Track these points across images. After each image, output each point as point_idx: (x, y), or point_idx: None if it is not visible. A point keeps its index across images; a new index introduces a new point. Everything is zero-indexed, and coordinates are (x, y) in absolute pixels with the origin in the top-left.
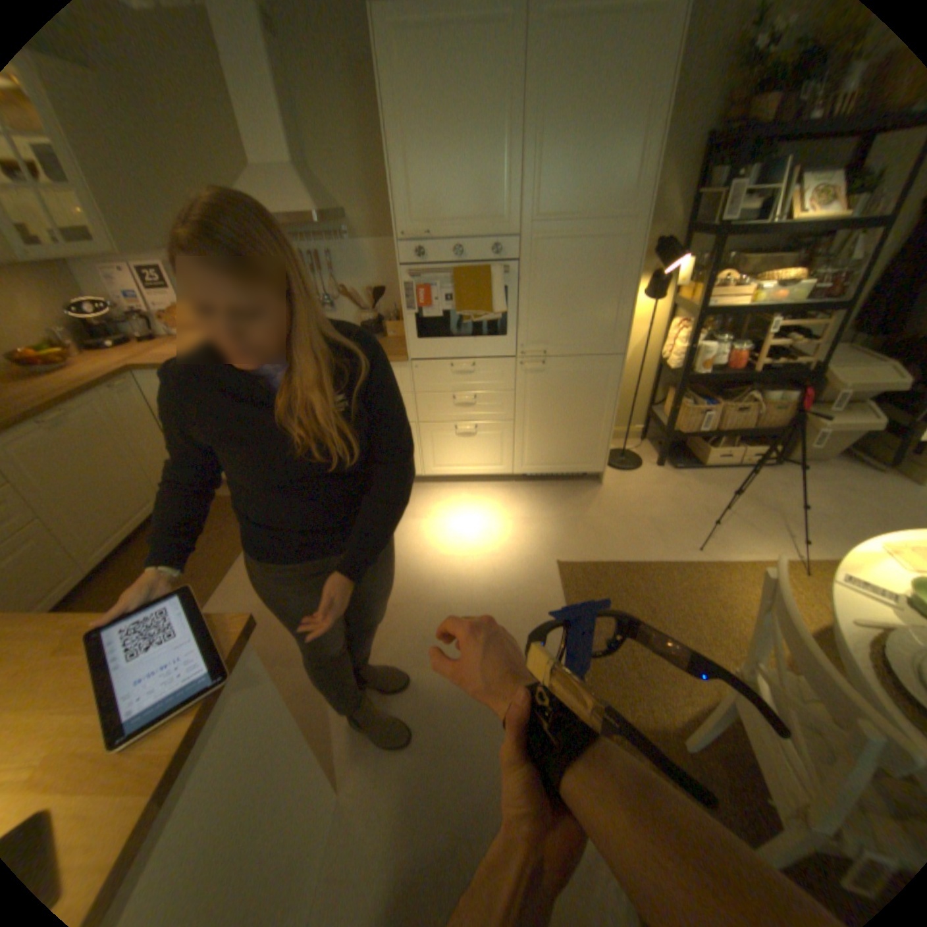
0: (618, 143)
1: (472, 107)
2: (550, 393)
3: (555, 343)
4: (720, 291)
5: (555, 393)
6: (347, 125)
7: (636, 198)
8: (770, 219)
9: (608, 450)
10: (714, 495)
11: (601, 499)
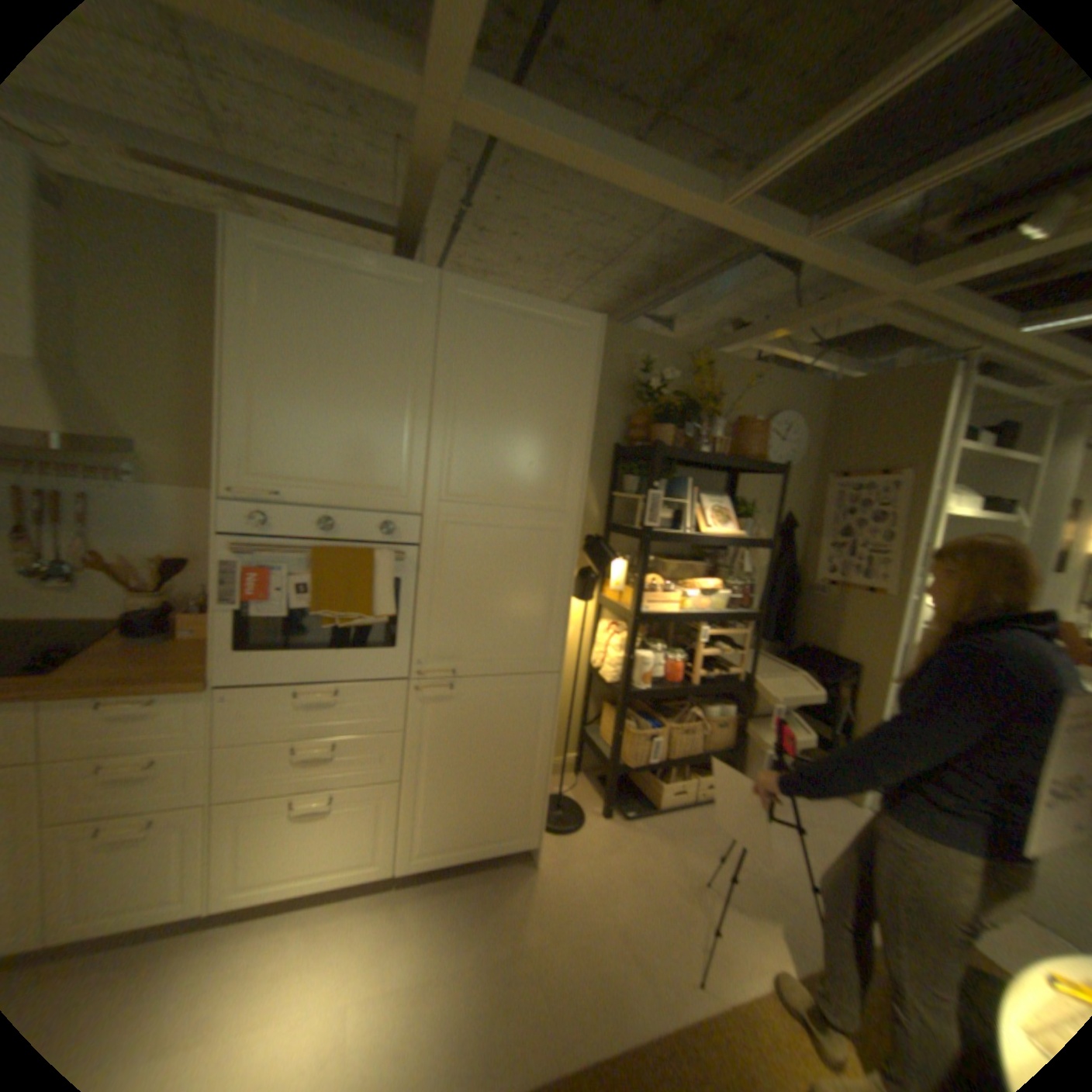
0: (543, 435)
1: (364, 359)
2: (461, 732)
3: (468, 658)
4: (650, 597)
5: (467, 731)
6: (166, 341)
7: (565, 492)
8: (683, 530)
9: (545, 811)
10: (683, 862)
11: (541, 901)
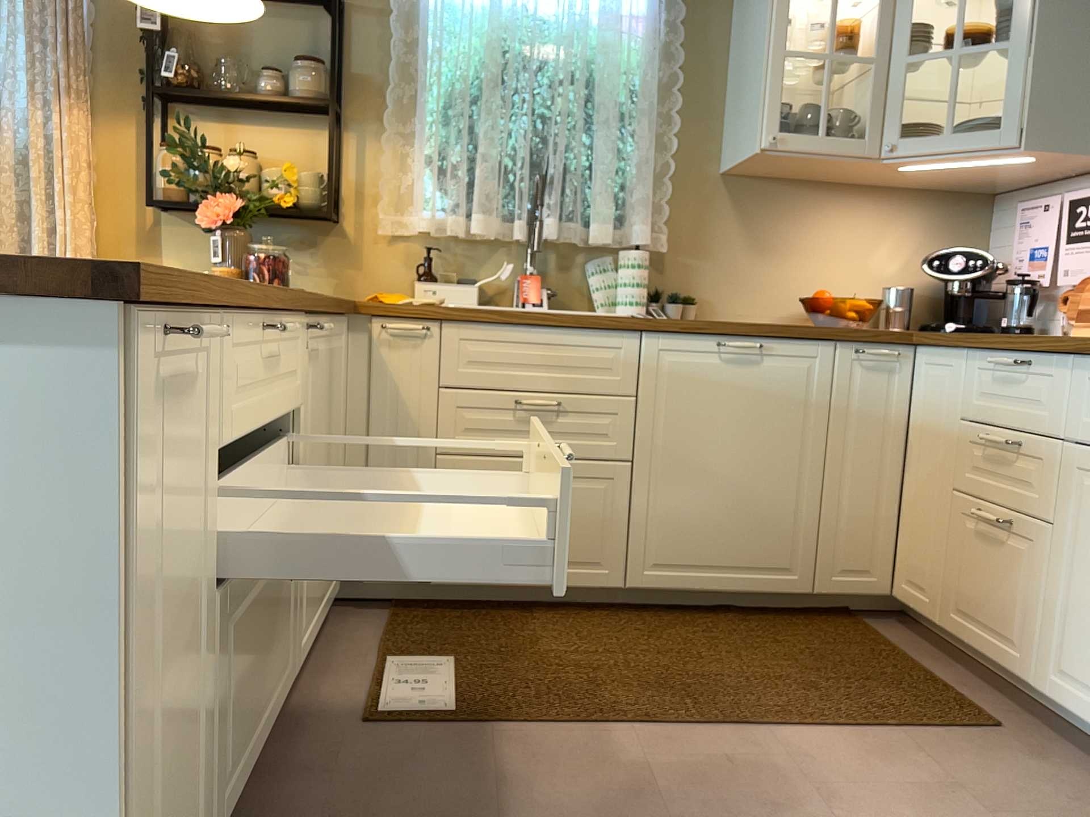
0: None
1: None
2: None
3: None
4: None
5: None
6: None
7: None
8: None
9: None
10: None
11: None
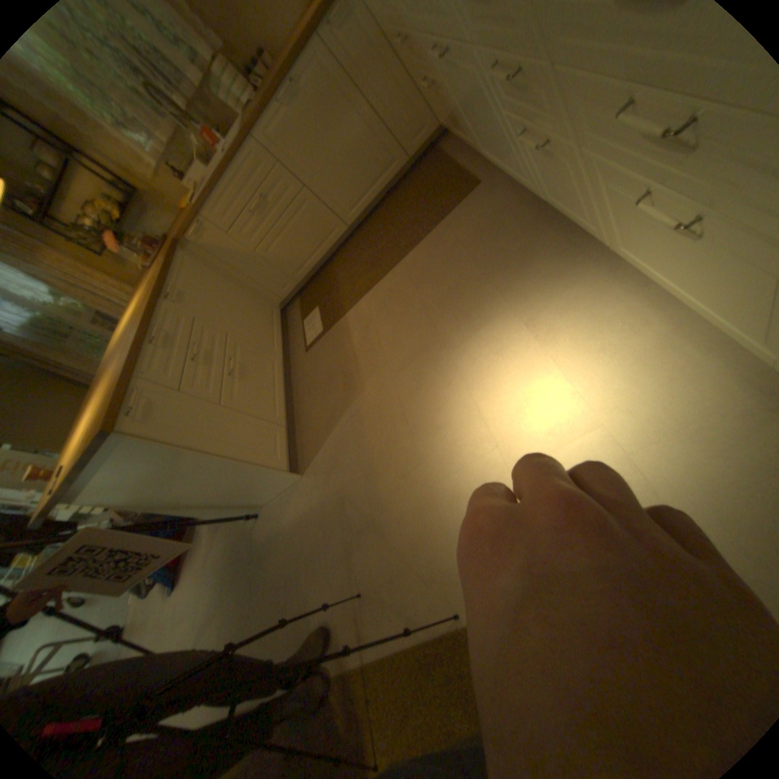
0: None
1: None
2: None
3: None
4: None
5: None
6: None
7: None
8: None
9: None
10: None
11: None
